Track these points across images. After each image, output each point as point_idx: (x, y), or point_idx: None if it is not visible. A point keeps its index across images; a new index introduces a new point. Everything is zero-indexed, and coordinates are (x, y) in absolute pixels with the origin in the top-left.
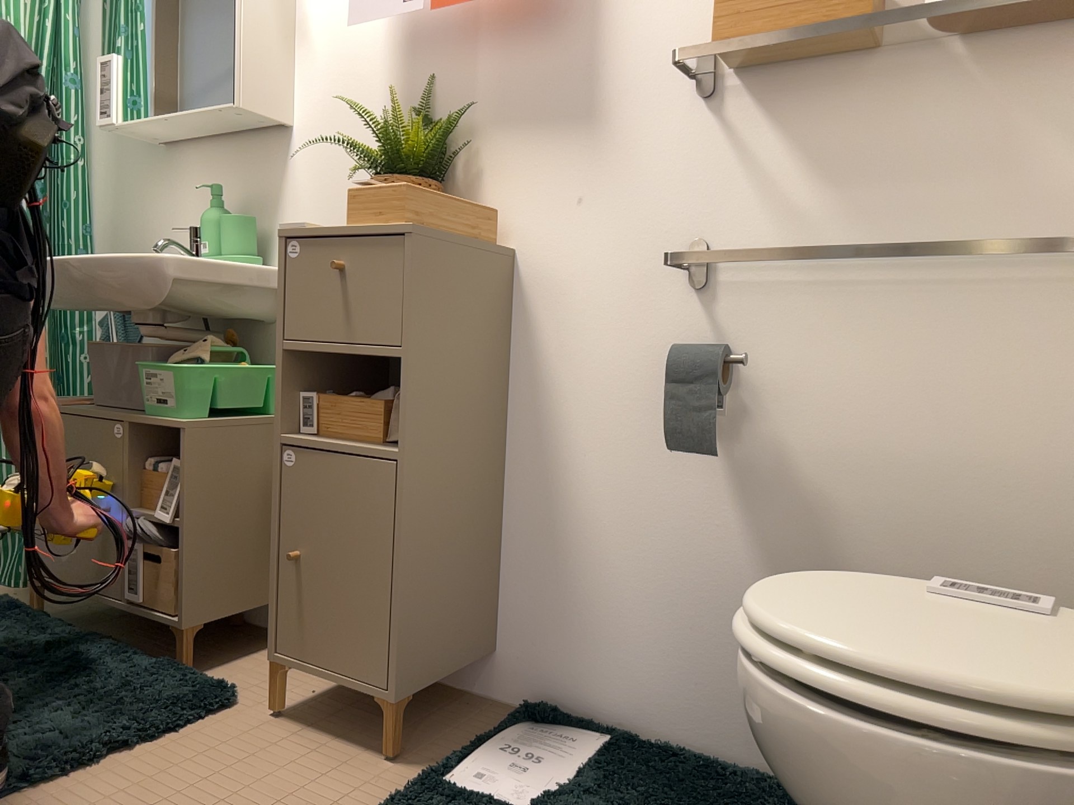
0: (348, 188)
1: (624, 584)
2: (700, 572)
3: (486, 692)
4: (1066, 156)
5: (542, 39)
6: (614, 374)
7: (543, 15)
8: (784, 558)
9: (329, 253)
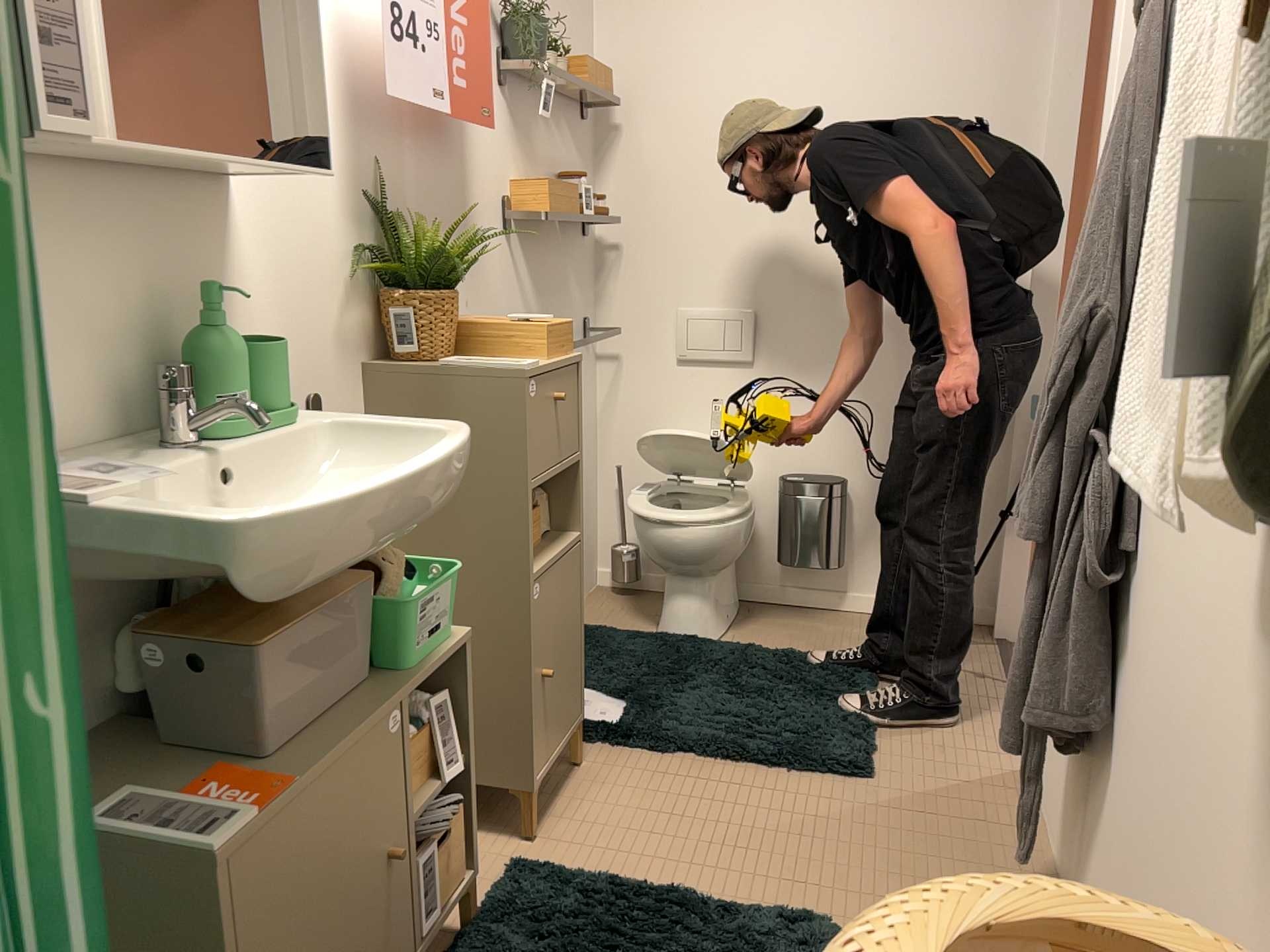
0: (315, 283)
1: None
2: None
3: None
4: (578, 285)
5: (442, 151)
6: None
7: (441, 128)
8: None
9: (548, 384)
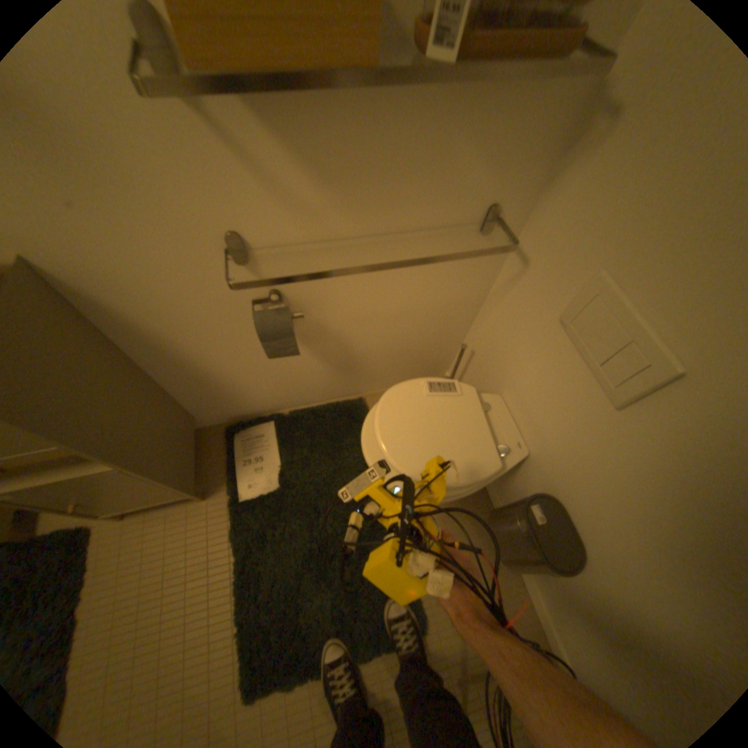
0: None
1: (254, 384)
2: (291, 370)
3: (199, 429)
4: (482, 159)
5: None
6: (199, 317)
7: None
8: (330, 355)
9: None
